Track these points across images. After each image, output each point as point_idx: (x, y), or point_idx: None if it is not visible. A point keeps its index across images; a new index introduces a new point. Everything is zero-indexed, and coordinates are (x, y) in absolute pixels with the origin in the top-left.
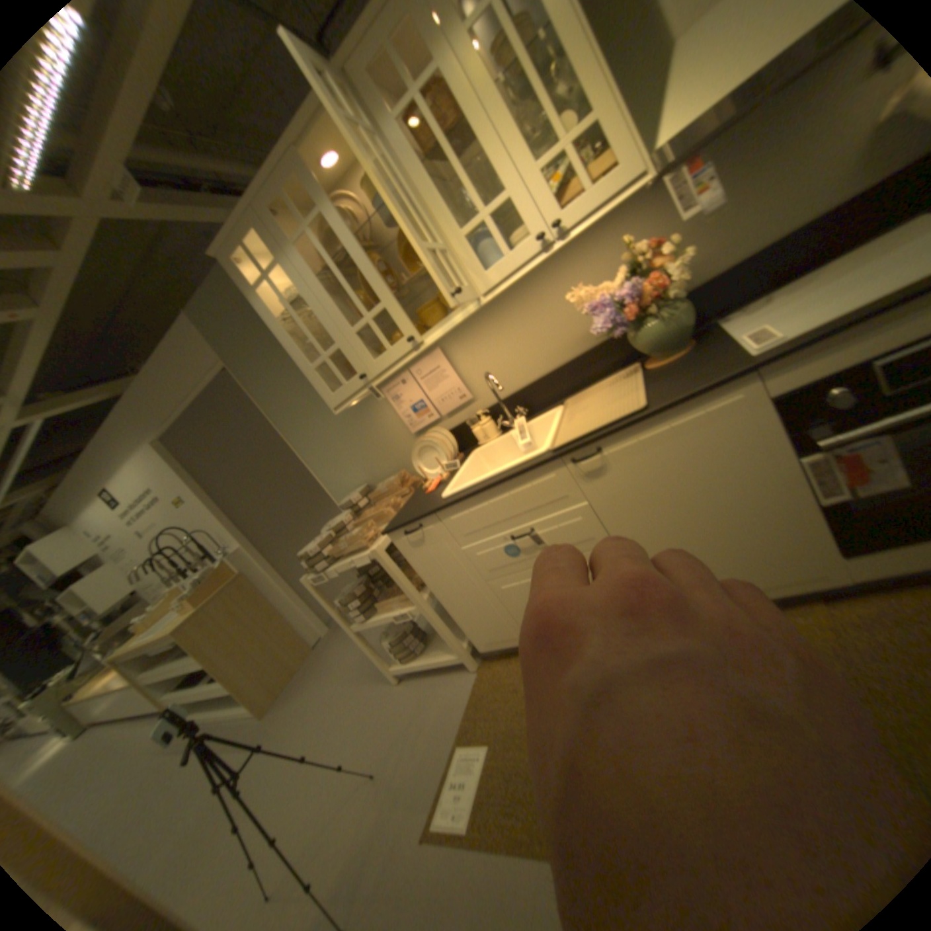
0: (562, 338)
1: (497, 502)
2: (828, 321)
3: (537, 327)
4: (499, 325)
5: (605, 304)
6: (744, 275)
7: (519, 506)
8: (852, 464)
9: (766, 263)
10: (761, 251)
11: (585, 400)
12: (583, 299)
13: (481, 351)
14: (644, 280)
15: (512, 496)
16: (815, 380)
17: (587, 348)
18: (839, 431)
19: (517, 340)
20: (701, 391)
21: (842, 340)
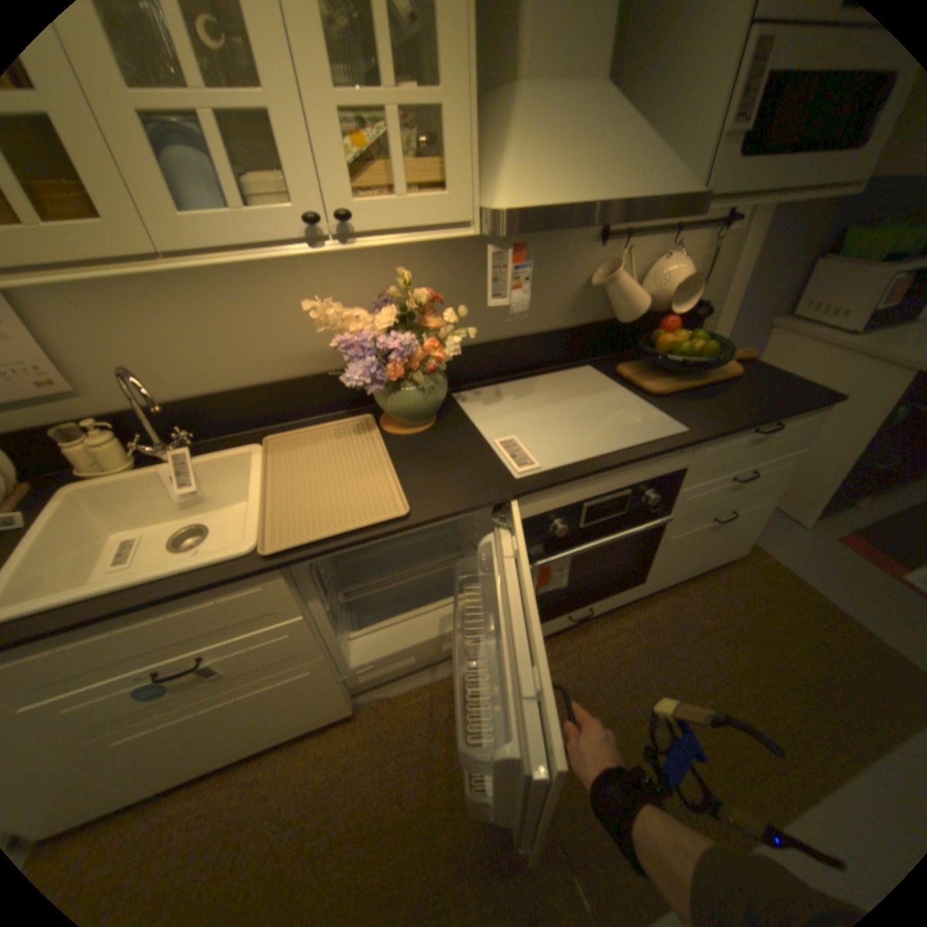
0: (273, 348)
1: (133, 634)
2: (569, 462)
3: (236, 318)
4: (162, 288)
5: (361, 345)
6: (480, 357)
7: (181, 634)
8: (544, 573)
9: (498, 354)
10: (497, 342)
11: (300, 451)
12: (328, 320)
13: (111, 316)
14: (411, 334)
15: (170, 622)
16: (544, 506)
17: (306, 374)
18: (547, 550)
19: (194, 324)
20: (471, 510)
21: (576, 484)
